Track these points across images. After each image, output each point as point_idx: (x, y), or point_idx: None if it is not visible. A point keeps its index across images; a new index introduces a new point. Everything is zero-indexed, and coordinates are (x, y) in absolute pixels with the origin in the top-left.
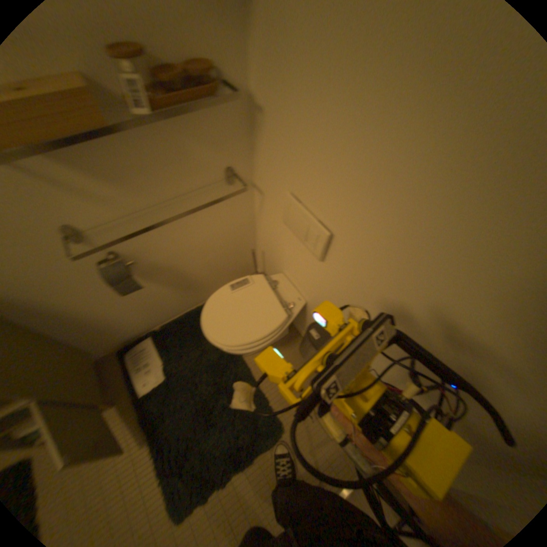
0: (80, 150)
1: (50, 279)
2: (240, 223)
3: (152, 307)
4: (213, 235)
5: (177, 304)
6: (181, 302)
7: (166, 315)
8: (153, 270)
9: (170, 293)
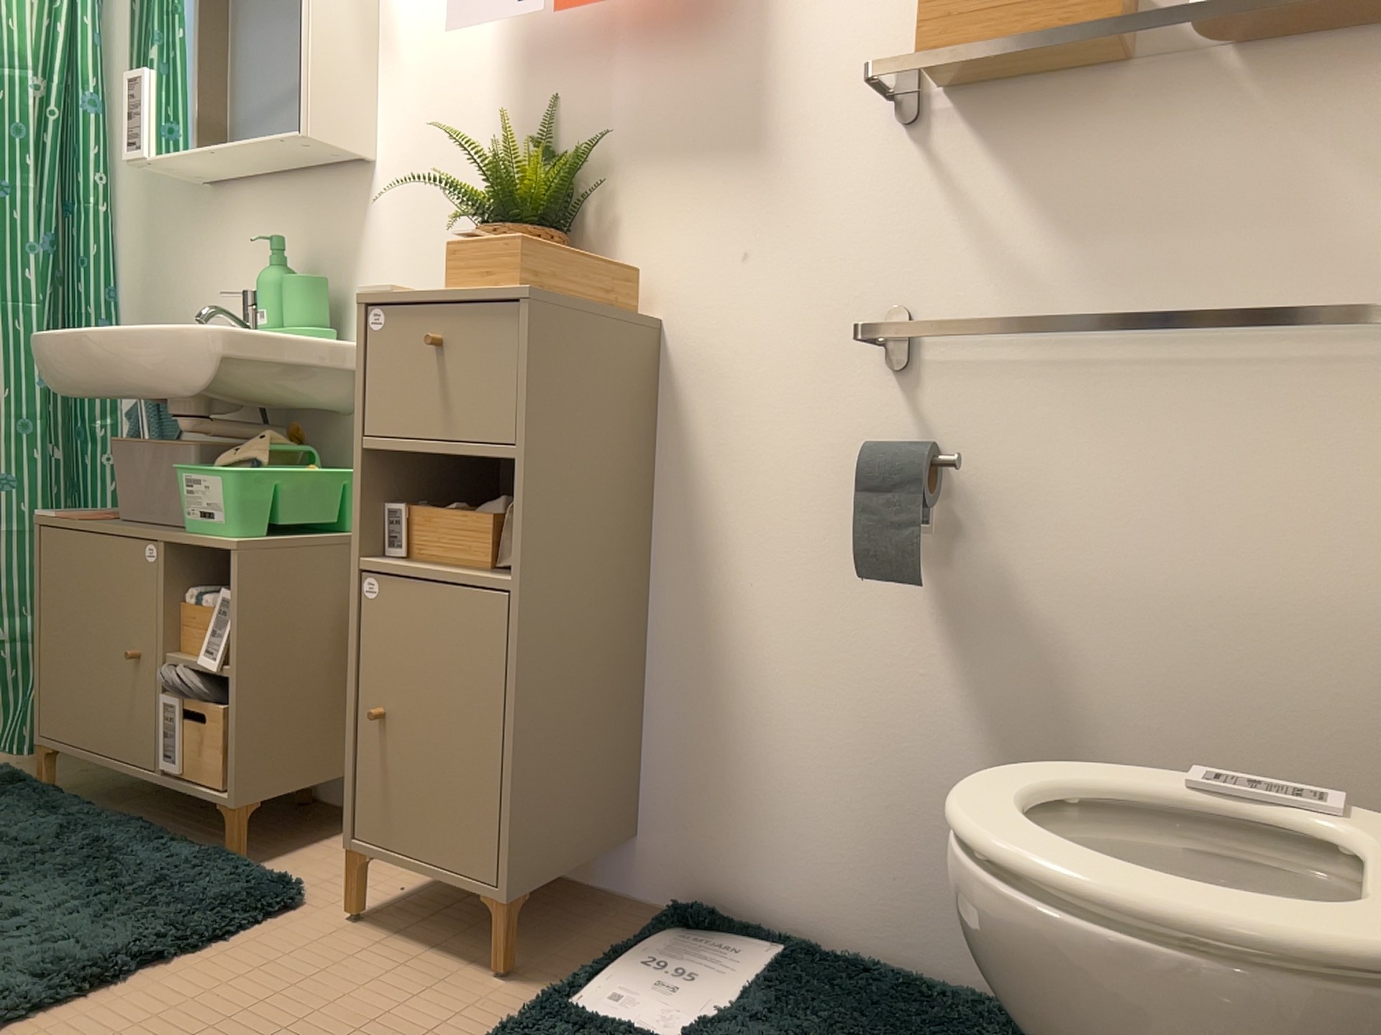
0: (1045, 145)
1: (790, 447)
2: None
3: (896, 804)
4: (1288, 594)
5: None
6: None
7: (909, 913)
8: (995, 604)
9: None
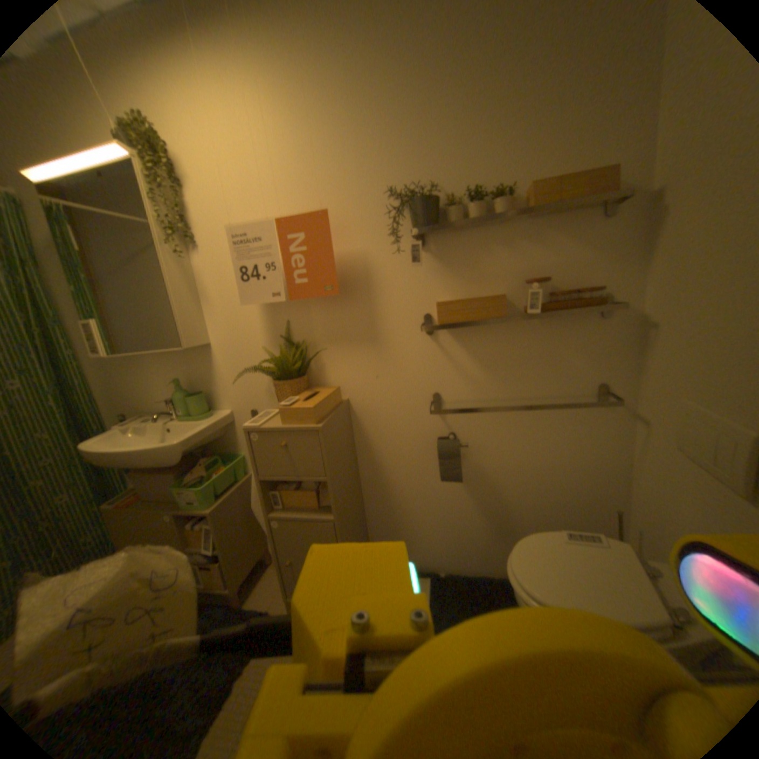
0: (482, 339)
1: (406, 436)
2: (612, 466)
3: (457, 534)
4: (567, 466)
5: (485, 553)
6: (491, 554)
7: (465, 561)
8: (481, 477)
9: (484, 526)
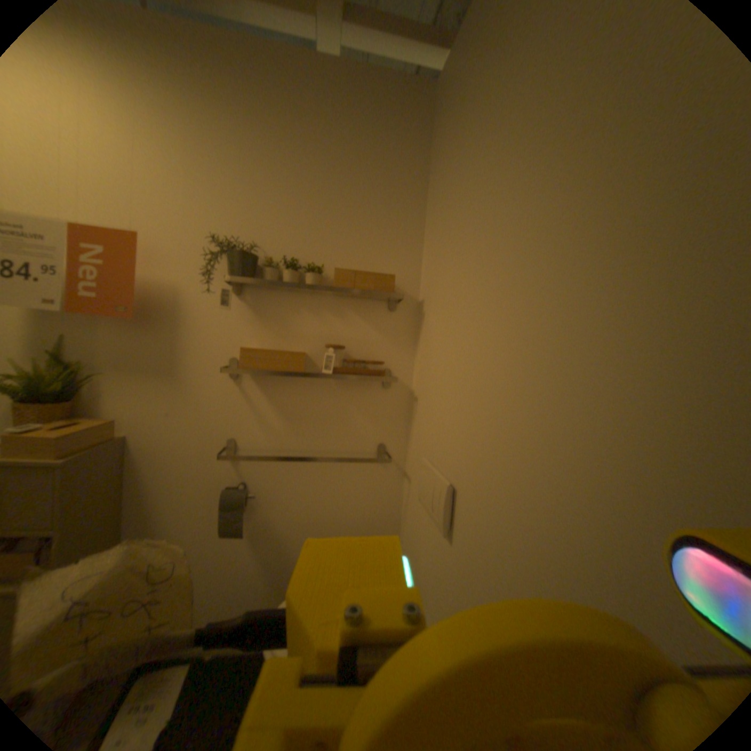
0: (283, 391)
1: (189, 485)
2: (384, 519)
3: (233, 602)
4: (348, 519)
5: None
6: None
7: None
8: (268, 532)
9: (264, 589)
